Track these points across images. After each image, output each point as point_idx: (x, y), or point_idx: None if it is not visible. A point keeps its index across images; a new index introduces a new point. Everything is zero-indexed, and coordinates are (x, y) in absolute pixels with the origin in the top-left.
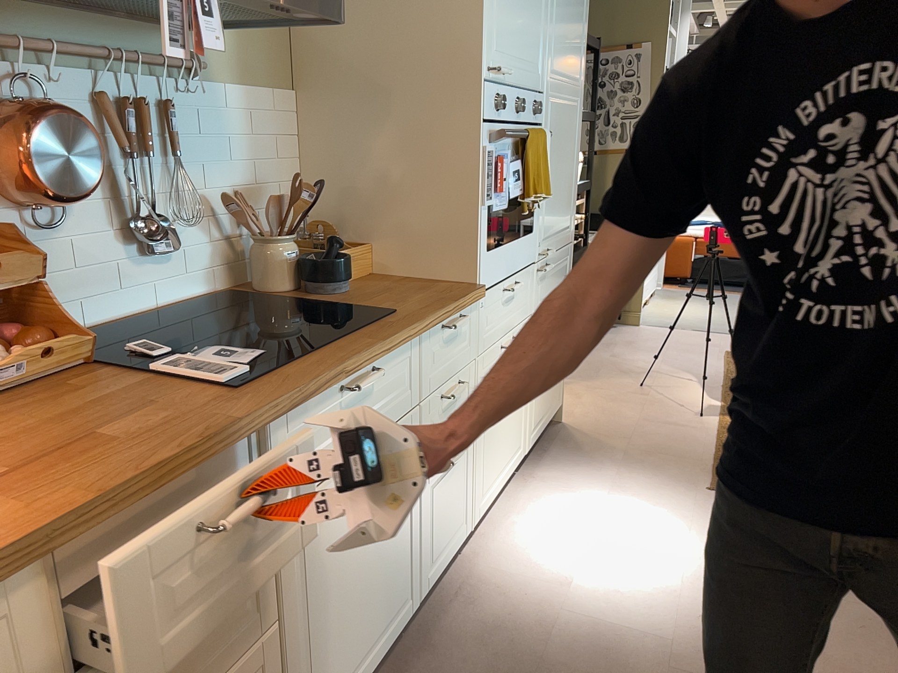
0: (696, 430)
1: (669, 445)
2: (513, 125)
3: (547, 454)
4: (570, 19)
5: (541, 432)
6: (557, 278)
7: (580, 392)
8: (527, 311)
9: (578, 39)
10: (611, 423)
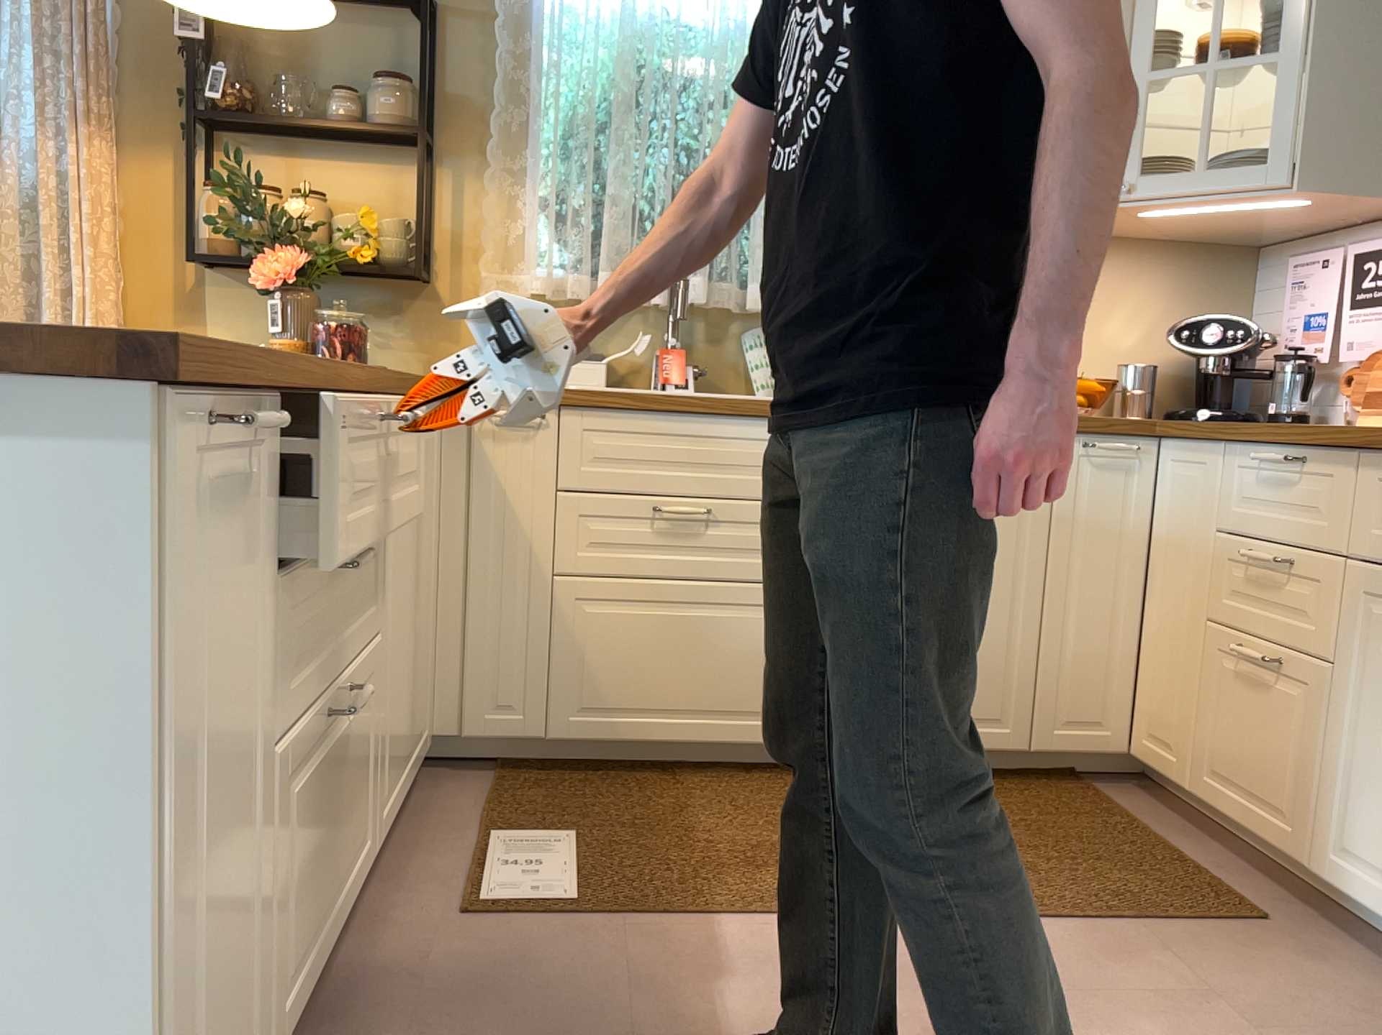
0: None
1: None
2: None
3: None
4: None
5: None
6: None
7: None
8: None
9: None
10: None
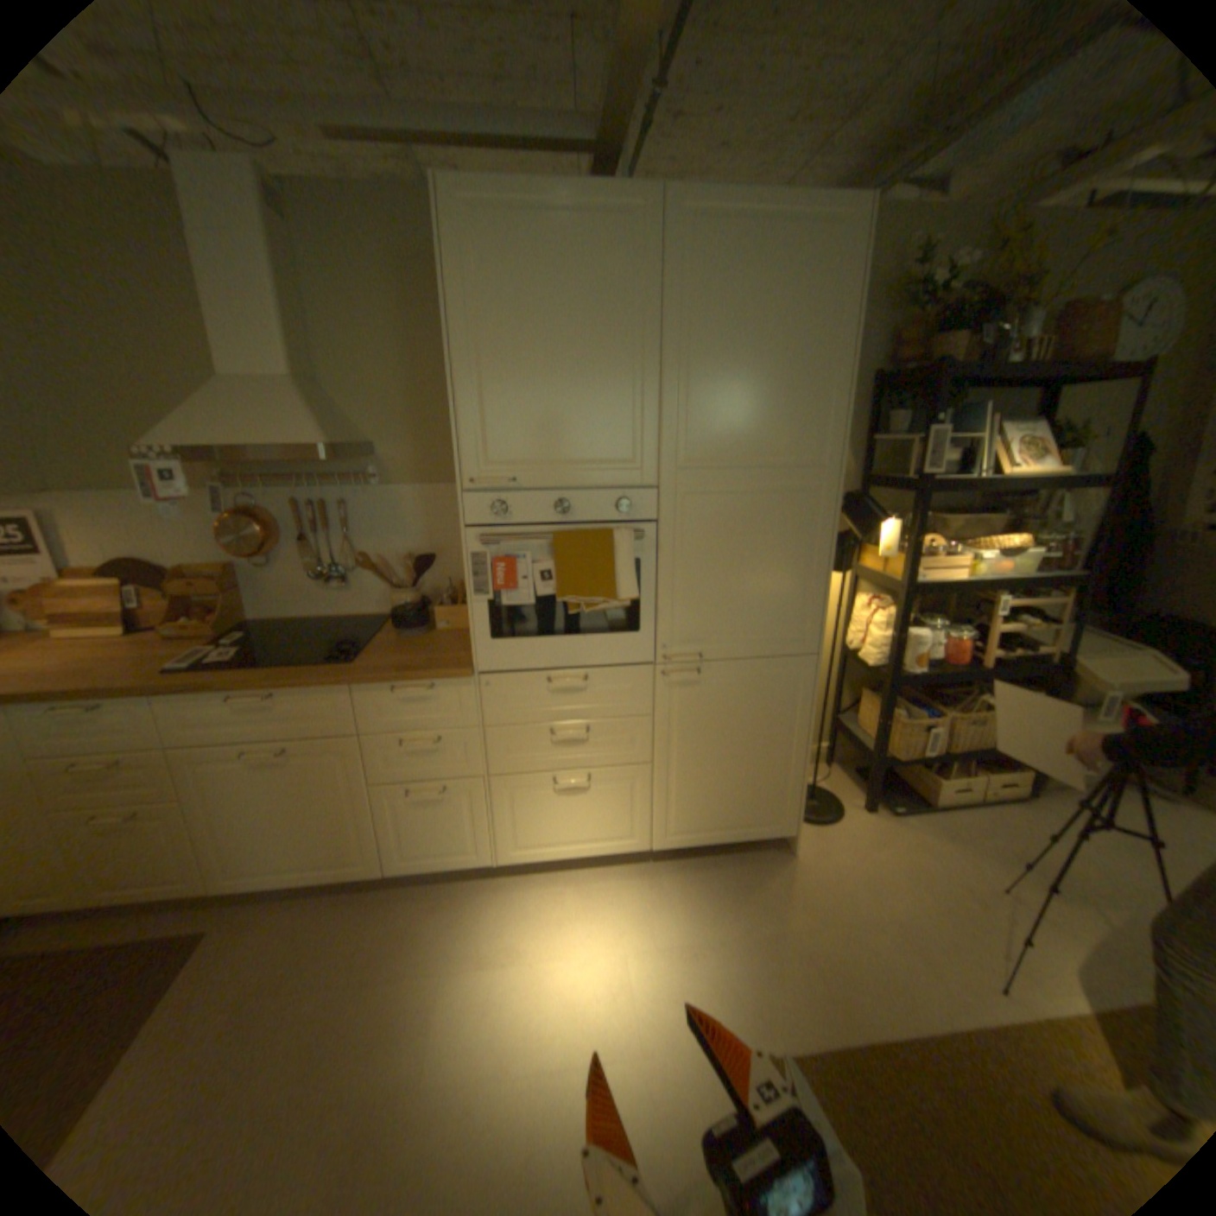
0: (945, 1003)
1: (856, 981)
2: (549, 526)
3: (709, 872)
4: (749, 390)
5: (706, 846)
6: (743, 690)
7: (893, 845)
8: (630, 710)
9: (794, 408)
10: (846, 901)
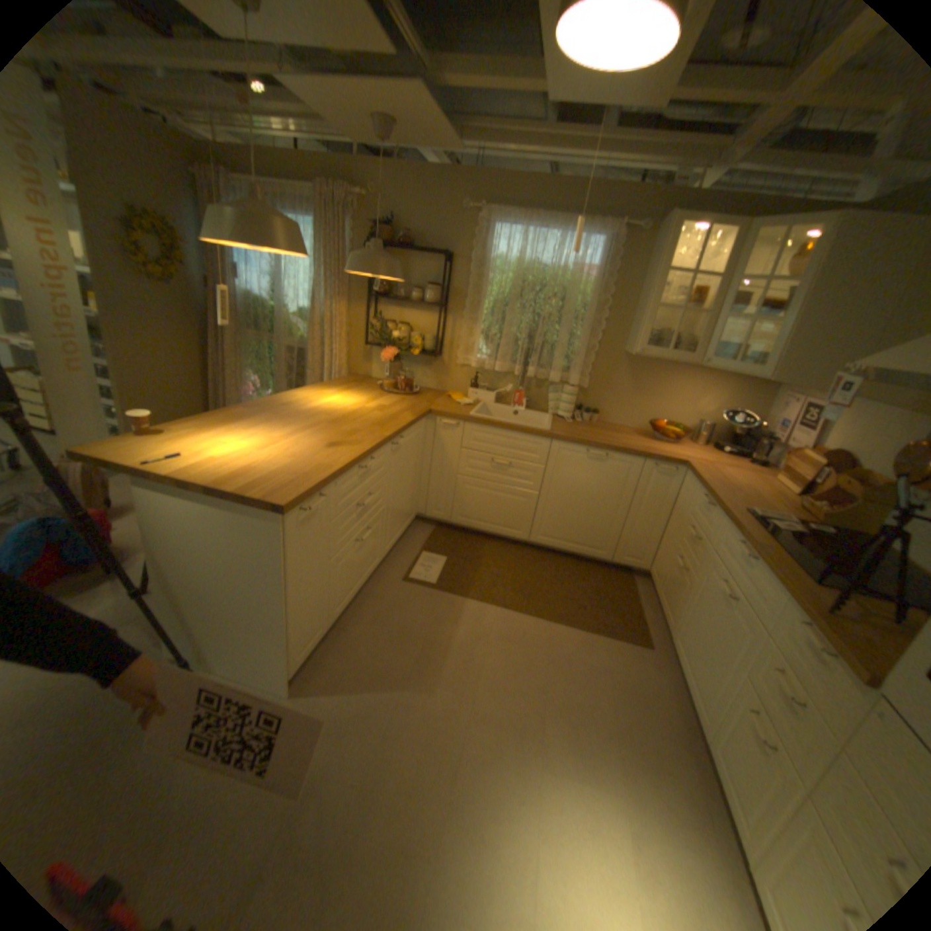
0: None
1: None
2: None
3: None
4: None
5: None
6: None
7: None
8: None
9: None
10: None
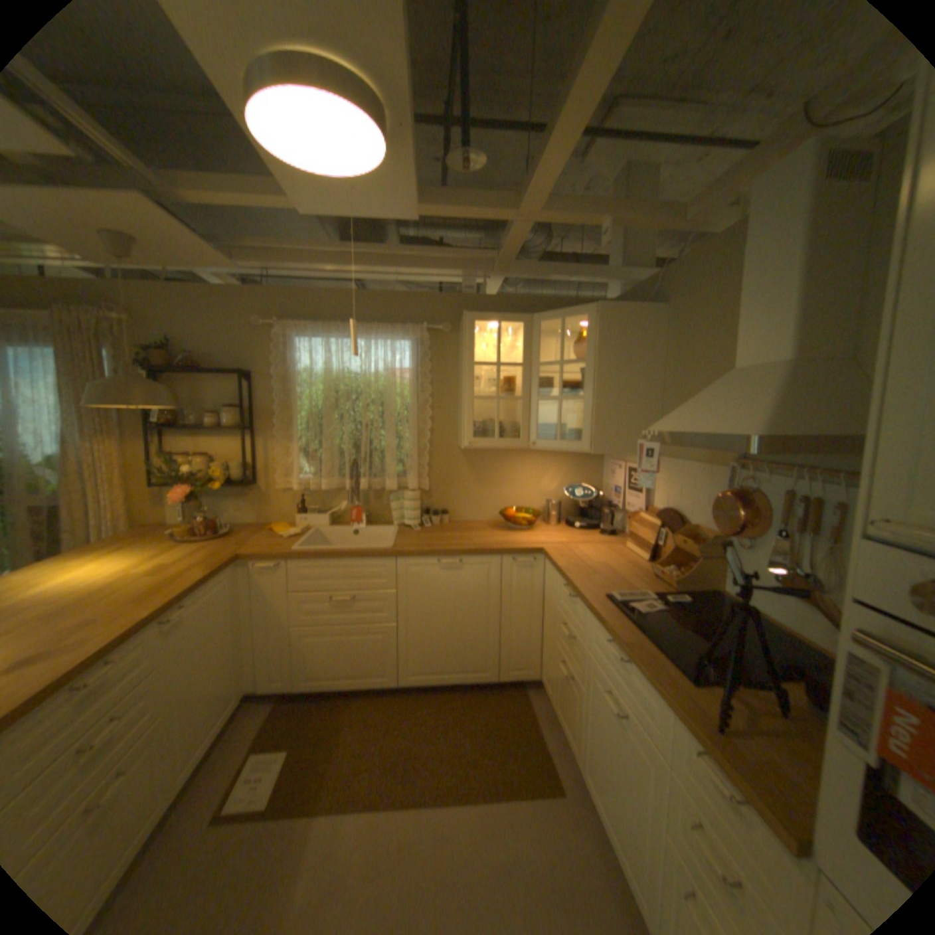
0: None
1: None
2: None
3: None
4: None
5: None
6: None
7: None
8: None
9: None
10: None
